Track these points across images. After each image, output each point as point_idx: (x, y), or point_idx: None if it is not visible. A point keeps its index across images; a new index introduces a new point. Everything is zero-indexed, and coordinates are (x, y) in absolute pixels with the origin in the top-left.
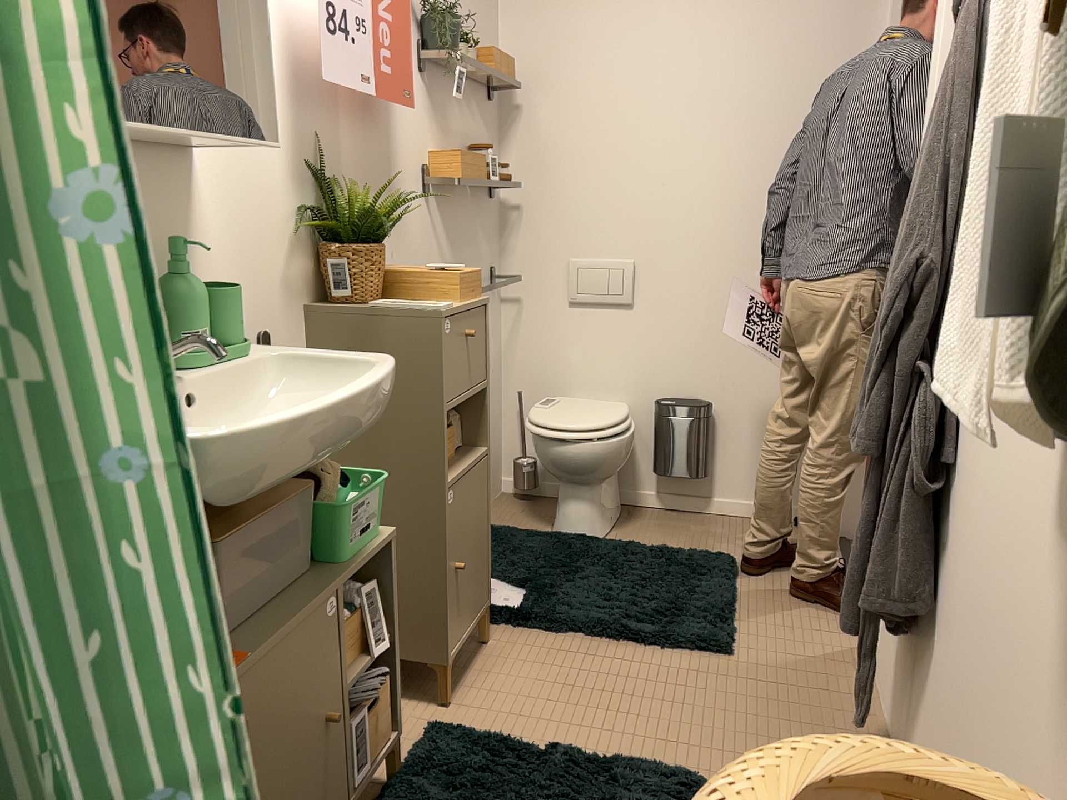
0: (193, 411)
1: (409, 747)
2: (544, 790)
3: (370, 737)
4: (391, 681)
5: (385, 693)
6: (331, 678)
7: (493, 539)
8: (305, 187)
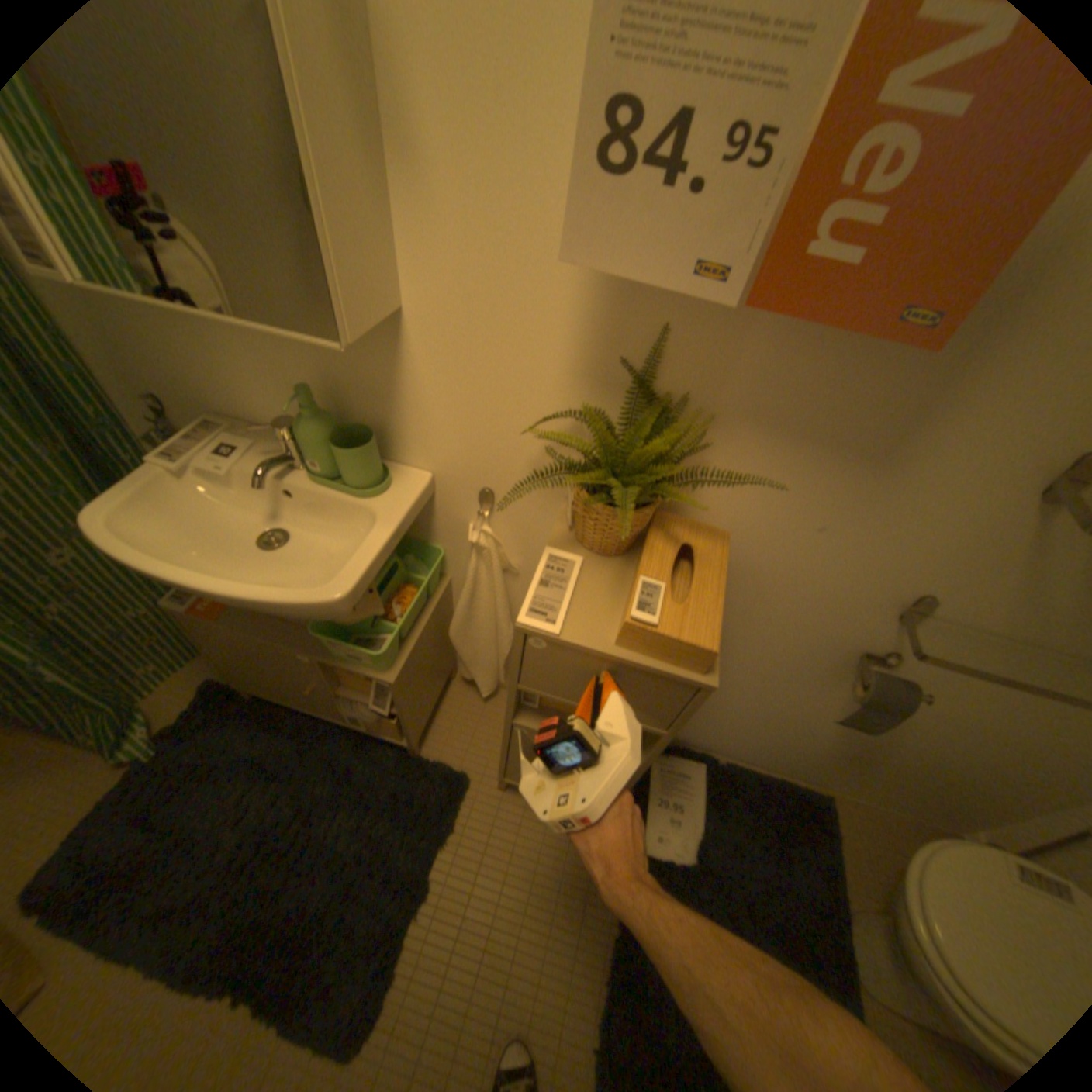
0: (283, 498)
1: (449, 760)
2: (364, 869)
3: (367, 722)
4: (399, 726)
5: (386, 724)
6: (306, 678)
7: (796, 820)
8: (595, 380)
